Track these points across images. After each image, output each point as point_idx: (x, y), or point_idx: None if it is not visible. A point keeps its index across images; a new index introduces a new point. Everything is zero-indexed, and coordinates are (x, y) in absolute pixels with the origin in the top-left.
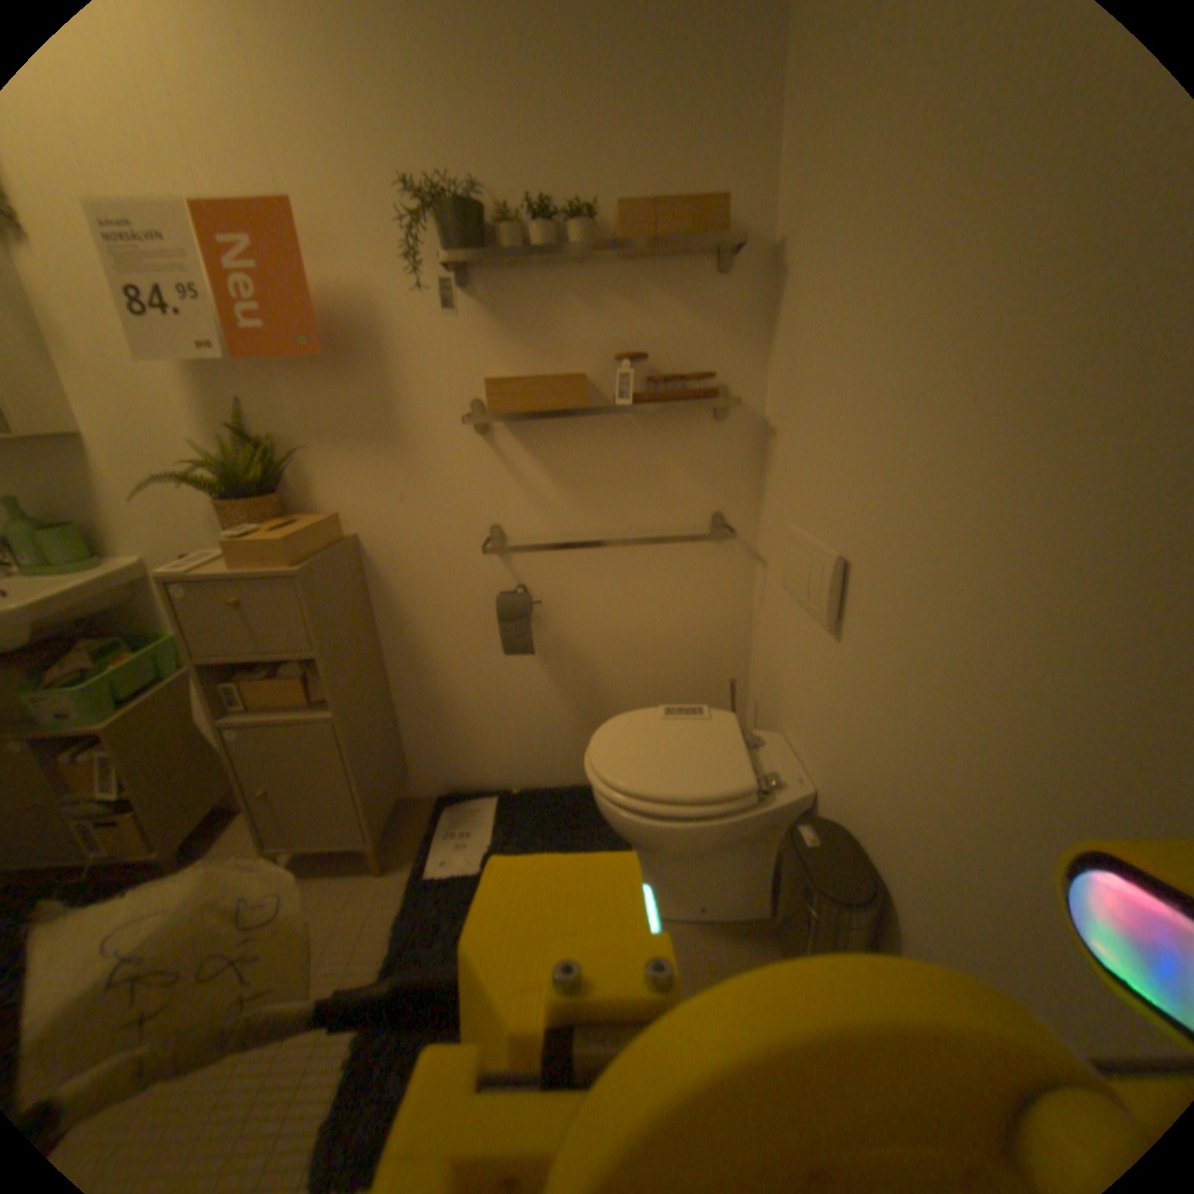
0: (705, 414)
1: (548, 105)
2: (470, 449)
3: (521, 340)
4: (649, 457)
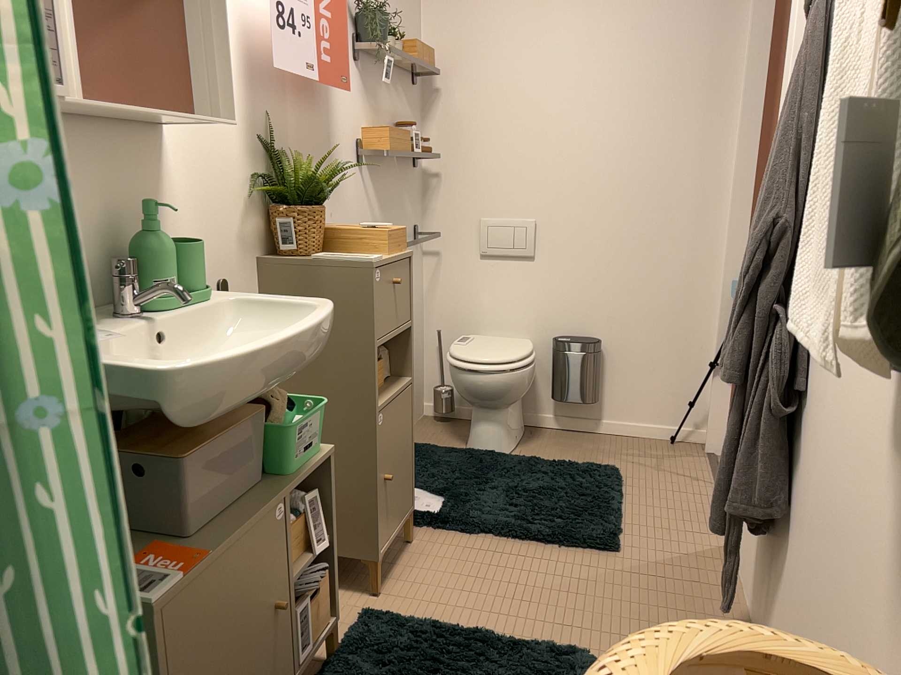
0: (412, 166)
1: None
2: (355, 178)
3: (371, 107)
4: (400, 191)
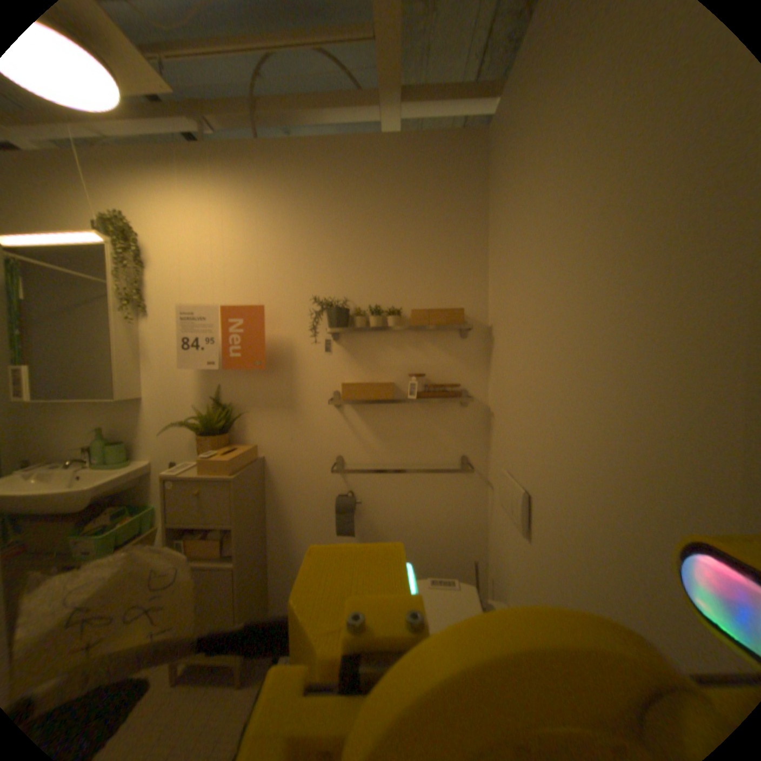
0: (455, 403)
1: (381, 271)
2: (330, 414)
3: (361, 364)
4: (425, 423)
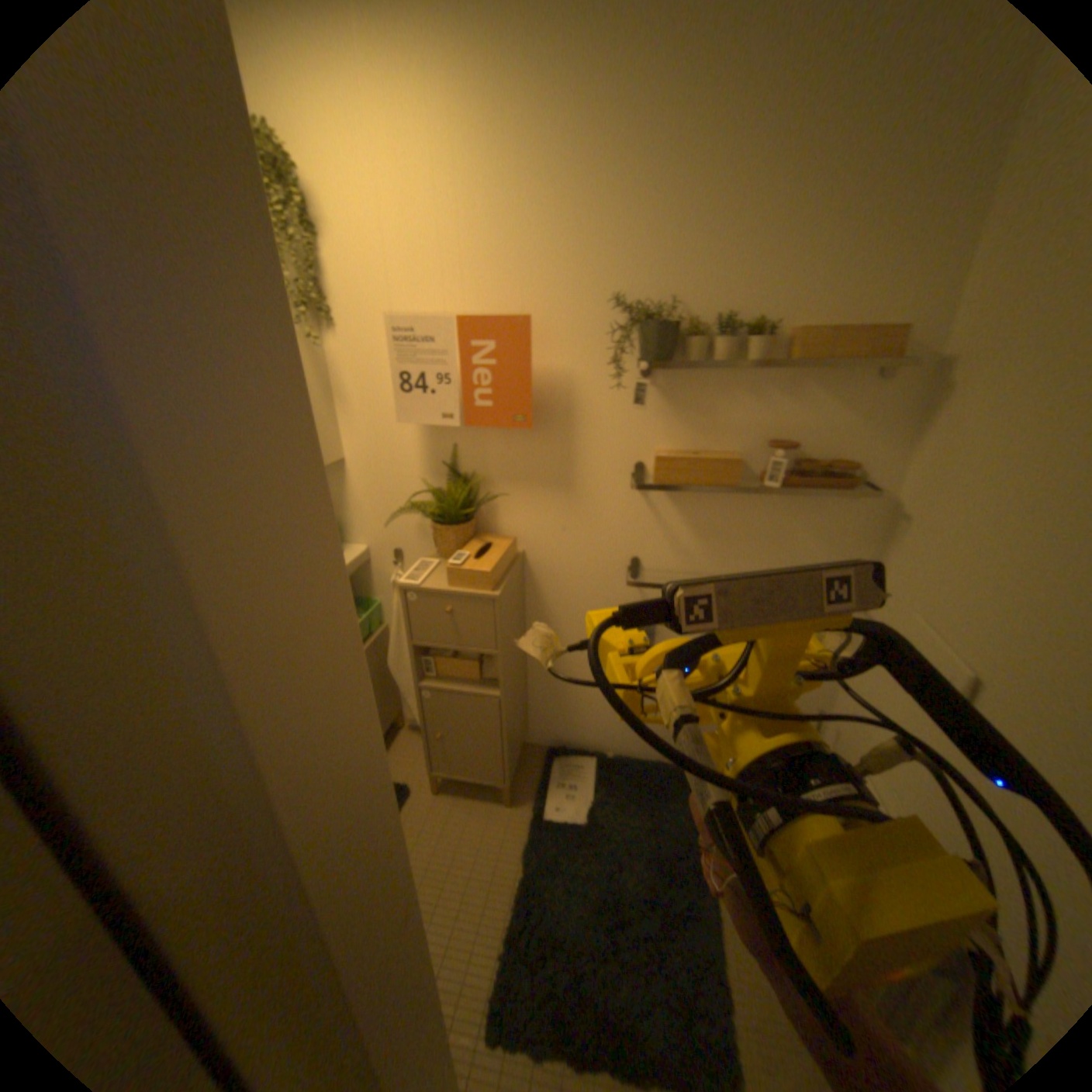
0: (838, 495)
1: (748, 243)
2: (625, 500)
3: (685, 423)
4: (778, 523)
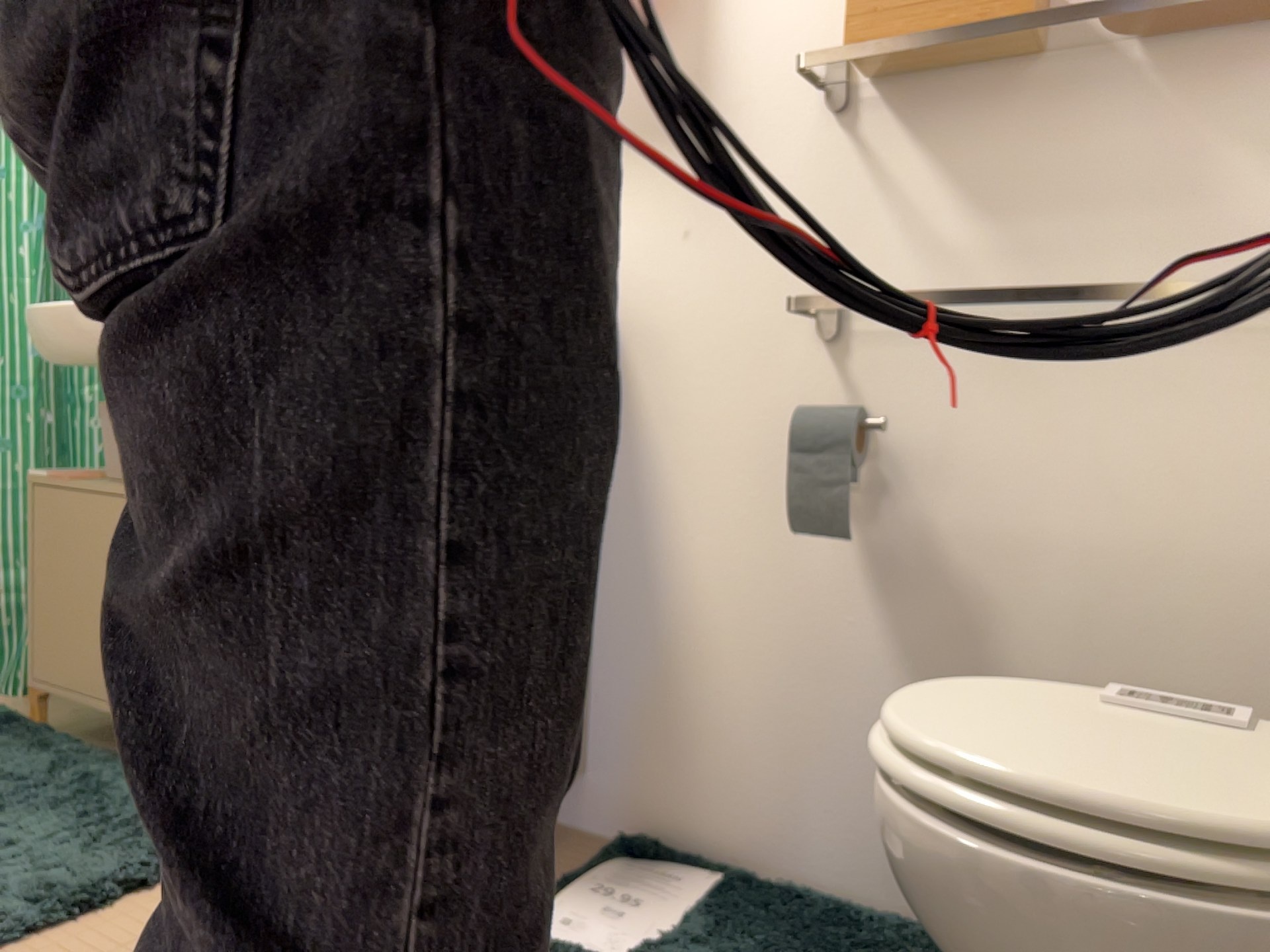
0: None
1: None
2: (805, 148)
3: None
4: (1158, 148)
